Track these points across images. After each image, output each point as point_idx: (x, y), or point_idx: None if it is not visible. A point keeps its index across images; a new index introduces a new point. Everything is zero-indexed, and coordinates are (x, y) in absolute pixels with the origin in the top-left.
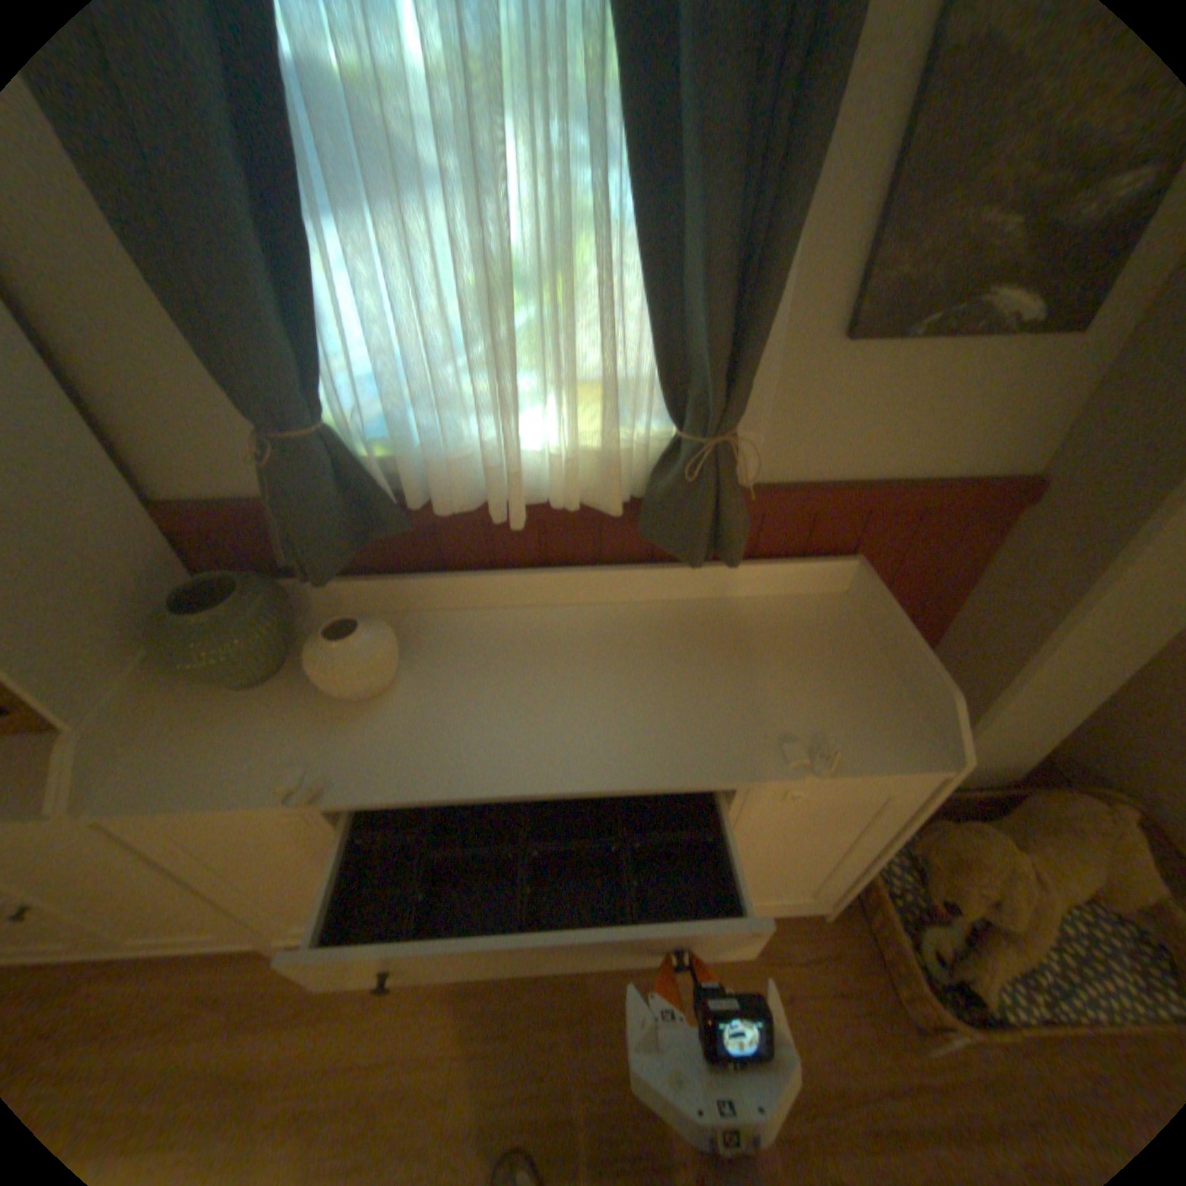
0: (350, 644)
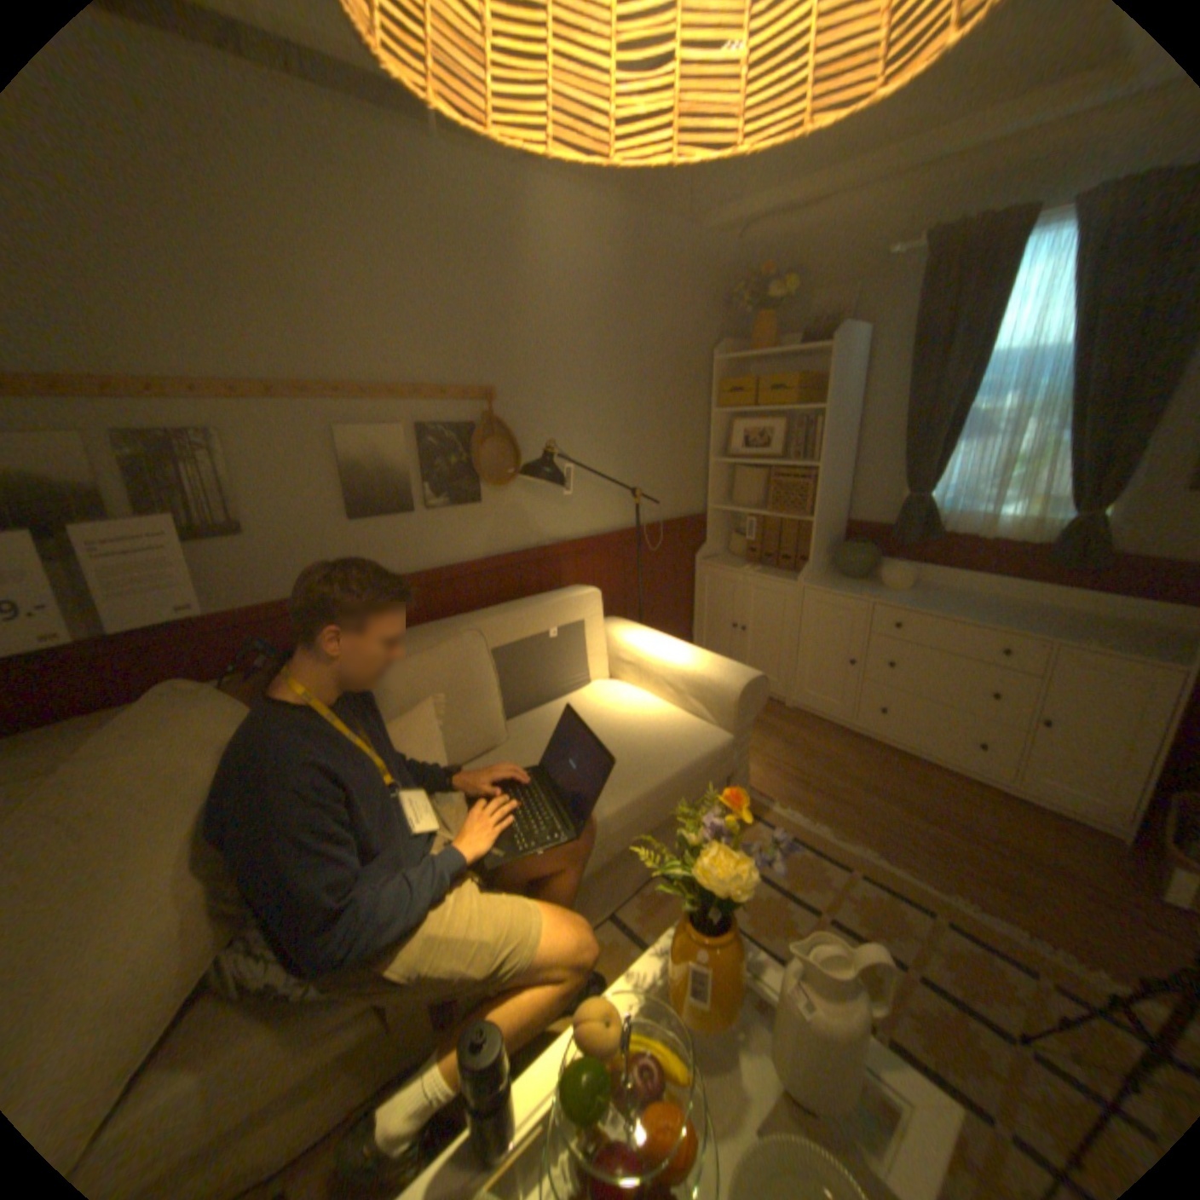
0: (901, 566)
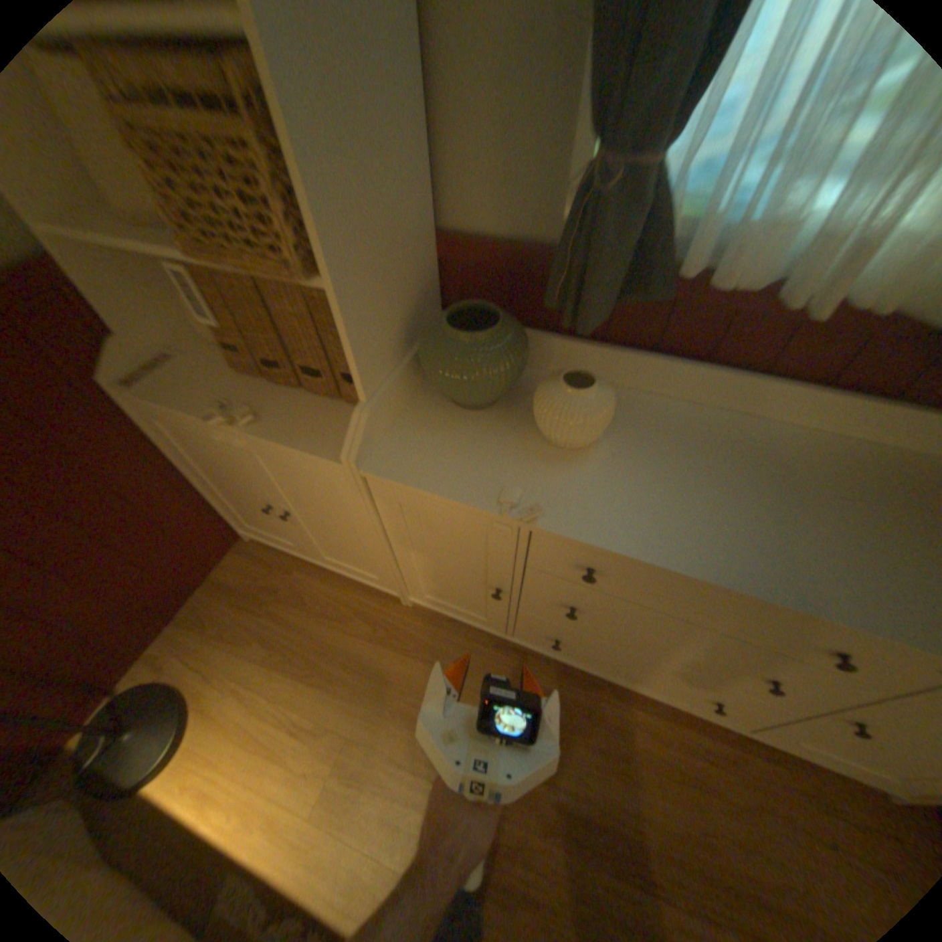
0: (588, 396)
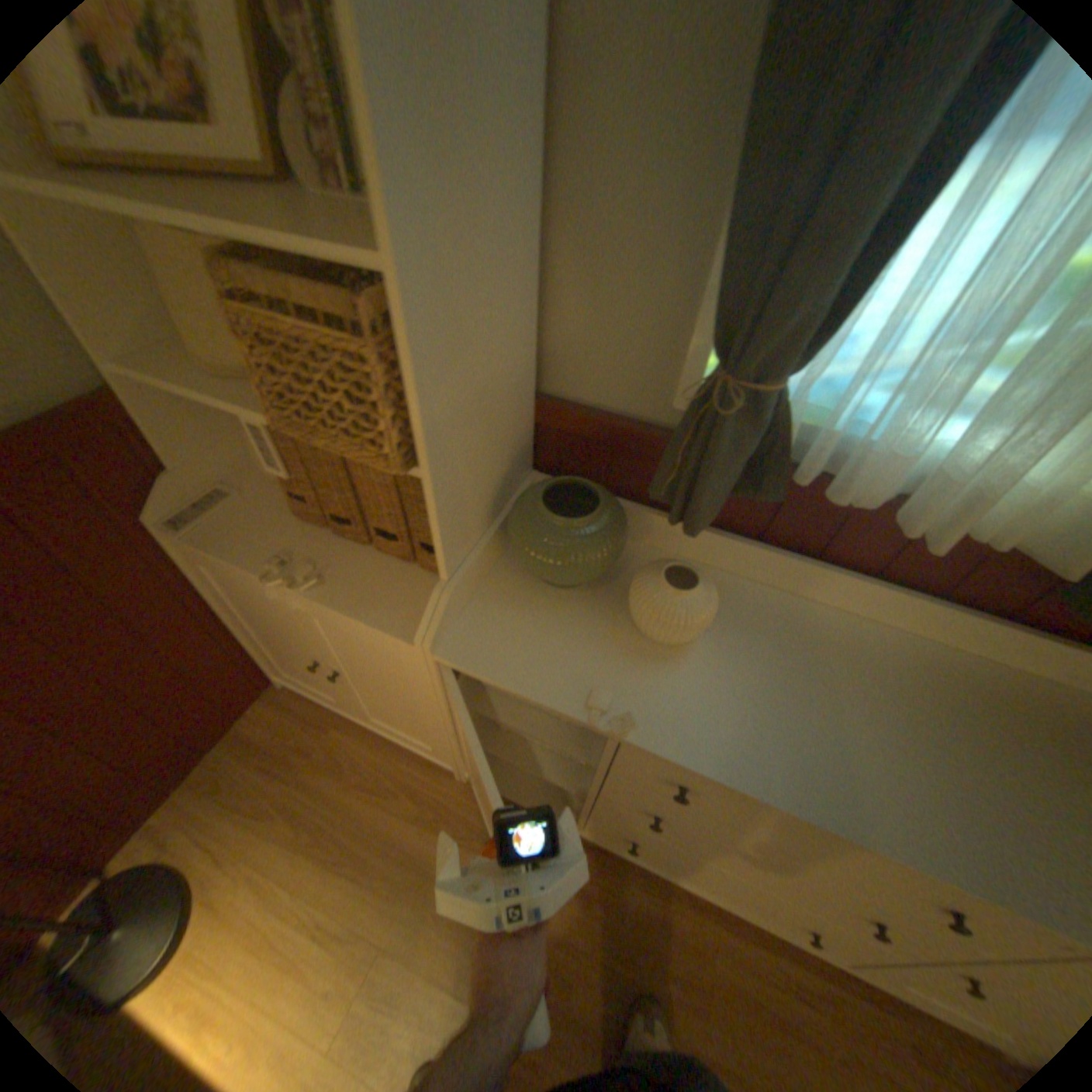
0: (692, 599)
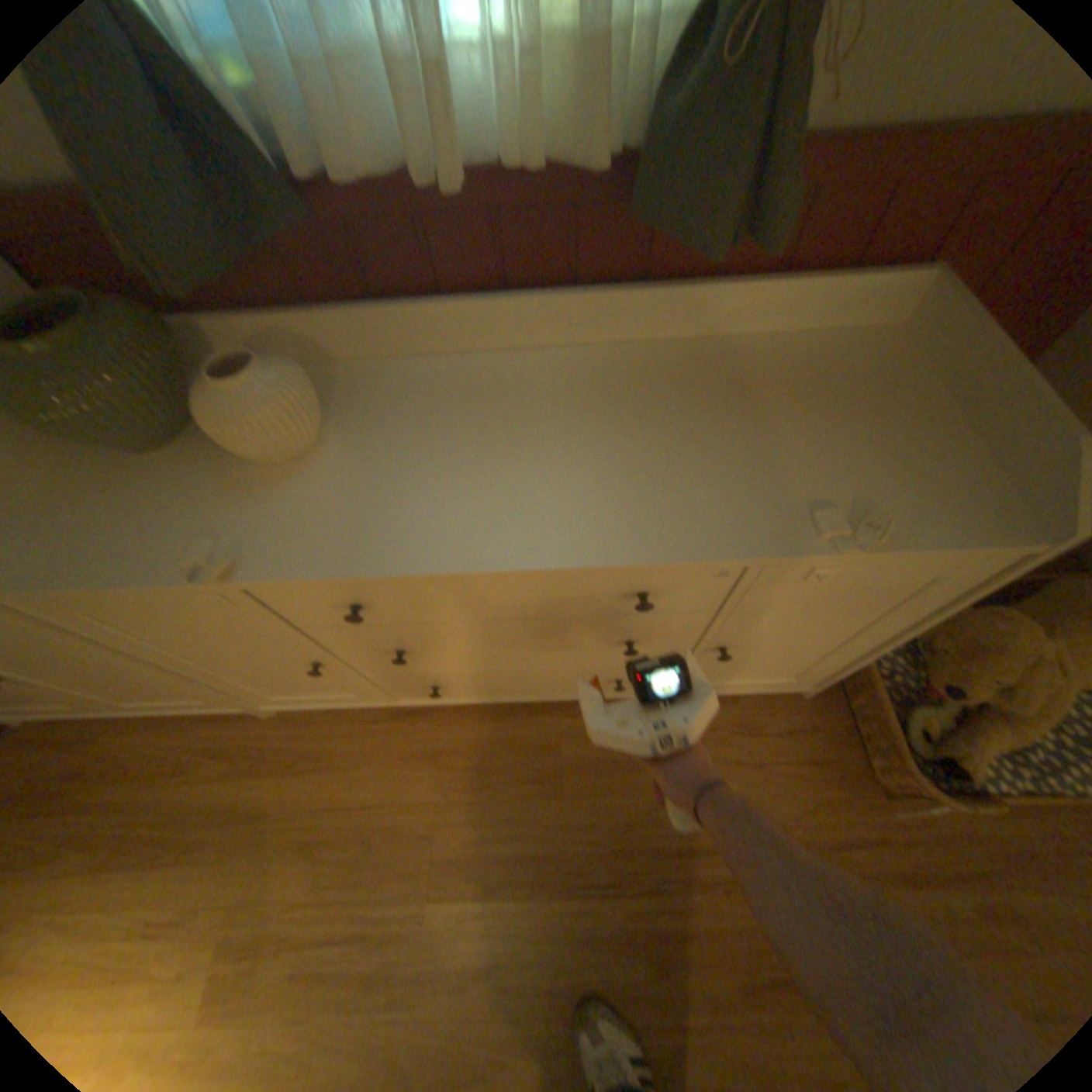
0: (241, 382)
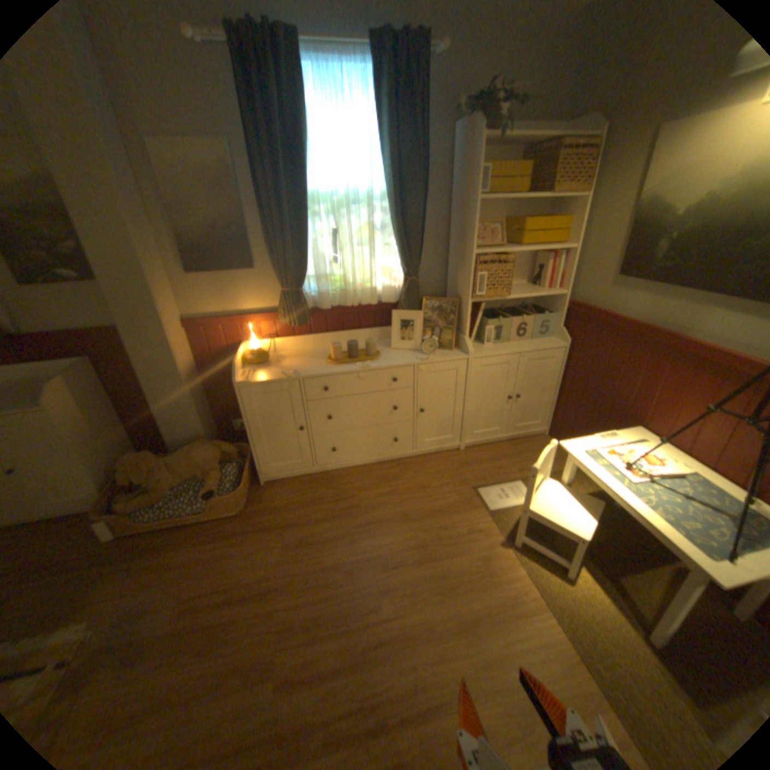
0: None
